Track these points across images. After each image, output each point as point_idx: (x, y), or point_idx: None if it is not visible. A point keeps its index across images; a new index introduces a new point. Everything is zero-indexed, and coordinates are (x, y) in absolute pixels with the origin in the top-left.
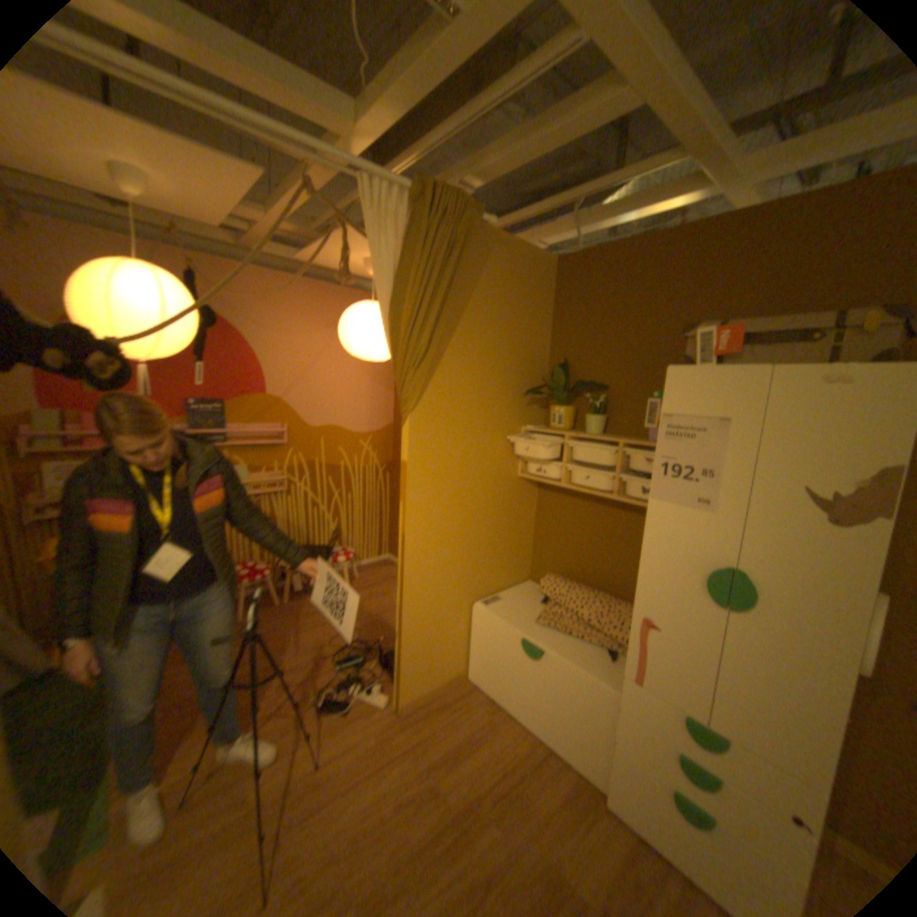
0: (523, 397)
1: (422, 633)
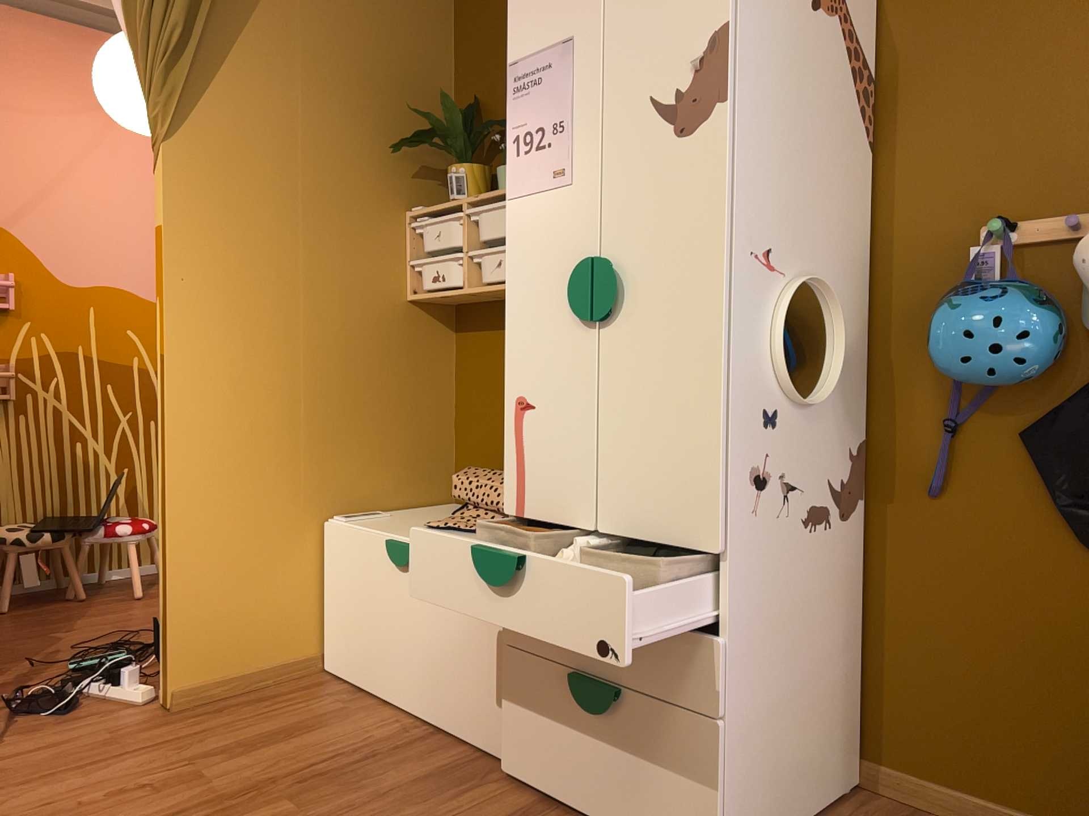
0: (405, 162)
1: (210, 552)
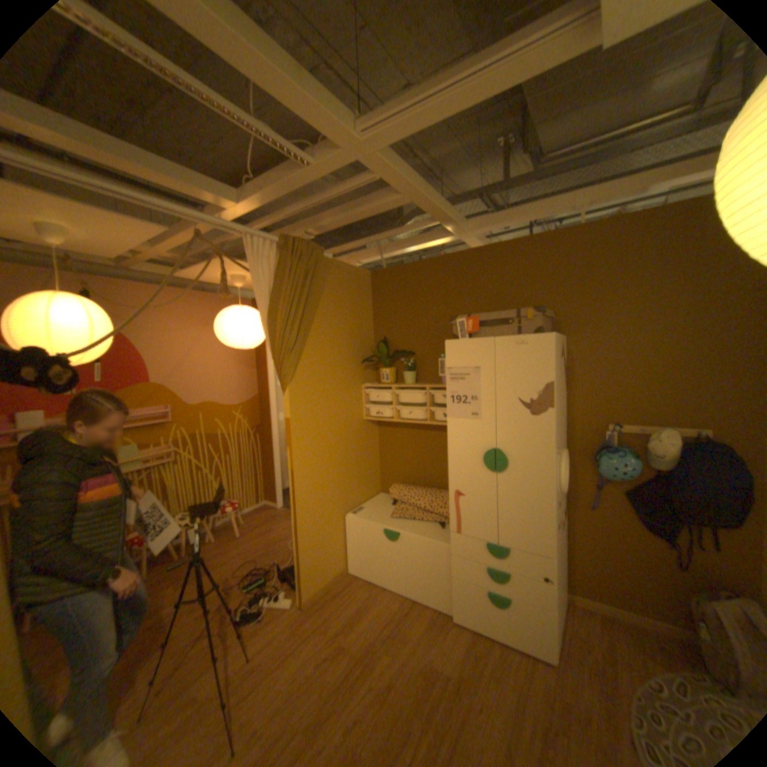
0: (360, 365)
1: (312, 543)
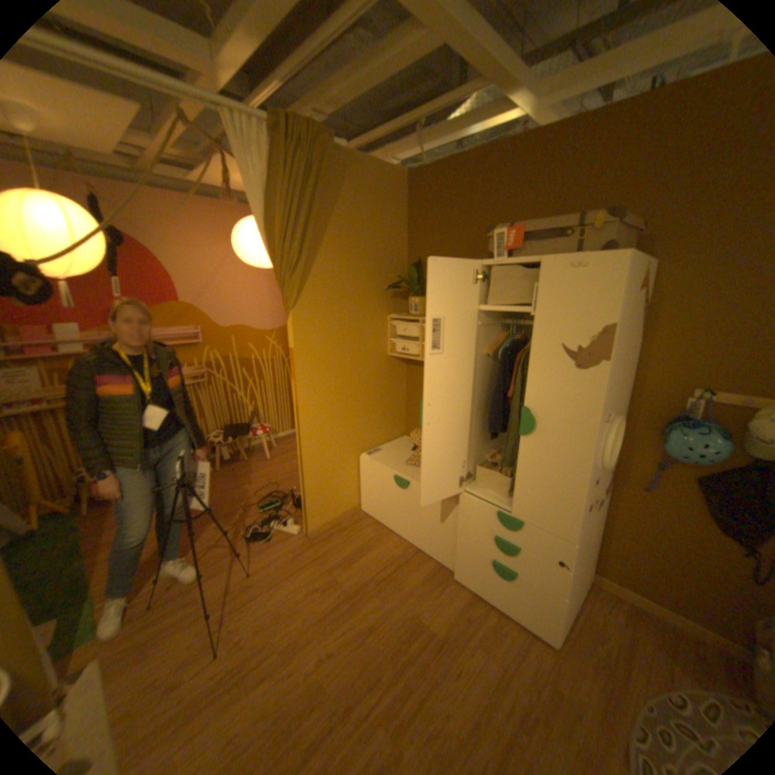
0: (386, 292)
1: (319, 479)
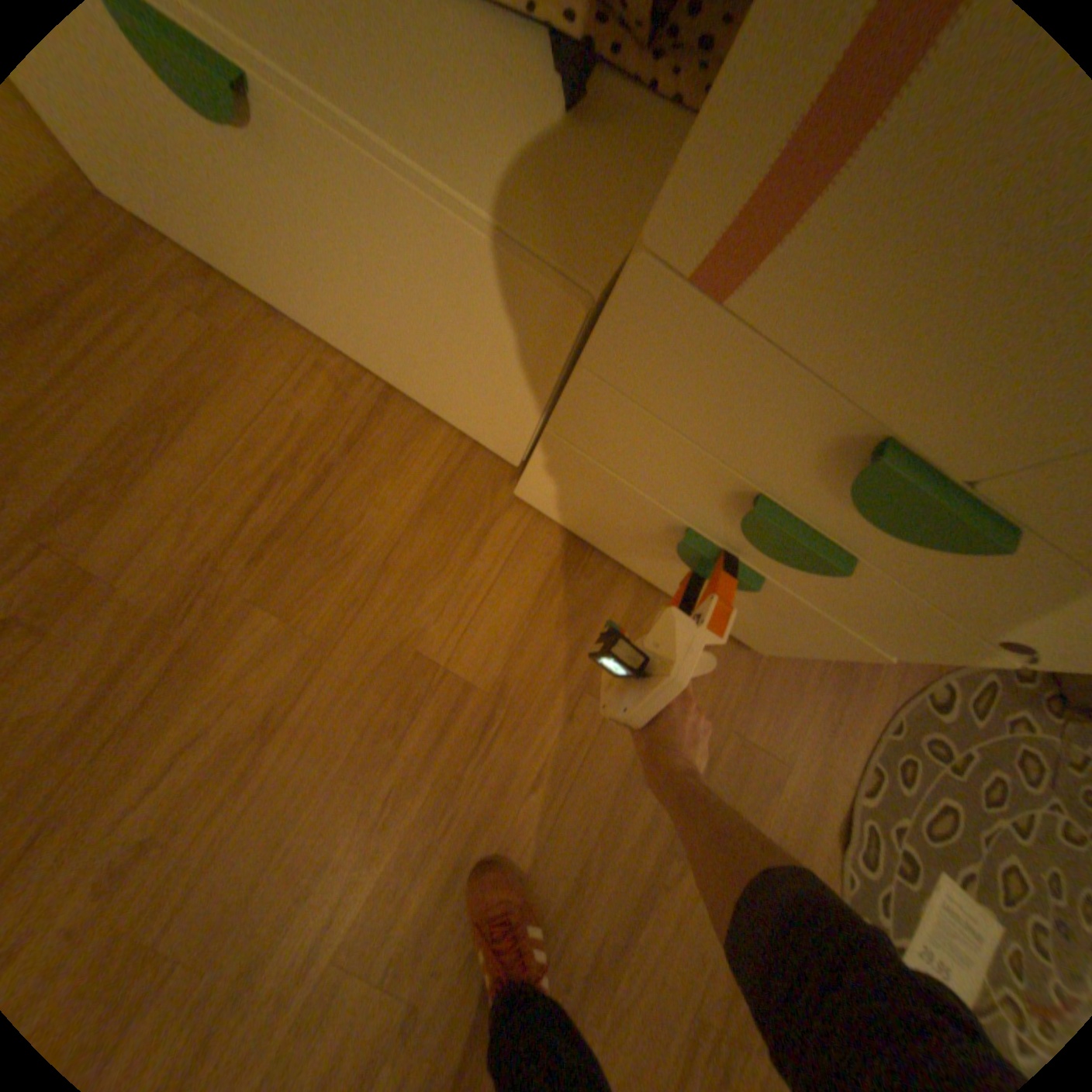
0: None
1: None
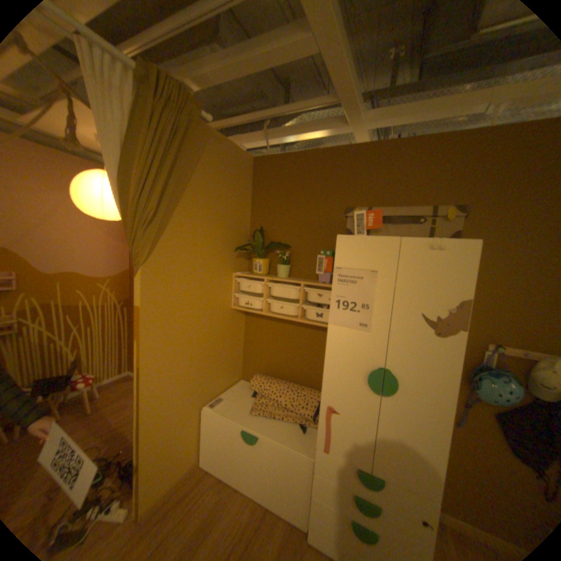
0: (233, 252)
1: (158, 446)
